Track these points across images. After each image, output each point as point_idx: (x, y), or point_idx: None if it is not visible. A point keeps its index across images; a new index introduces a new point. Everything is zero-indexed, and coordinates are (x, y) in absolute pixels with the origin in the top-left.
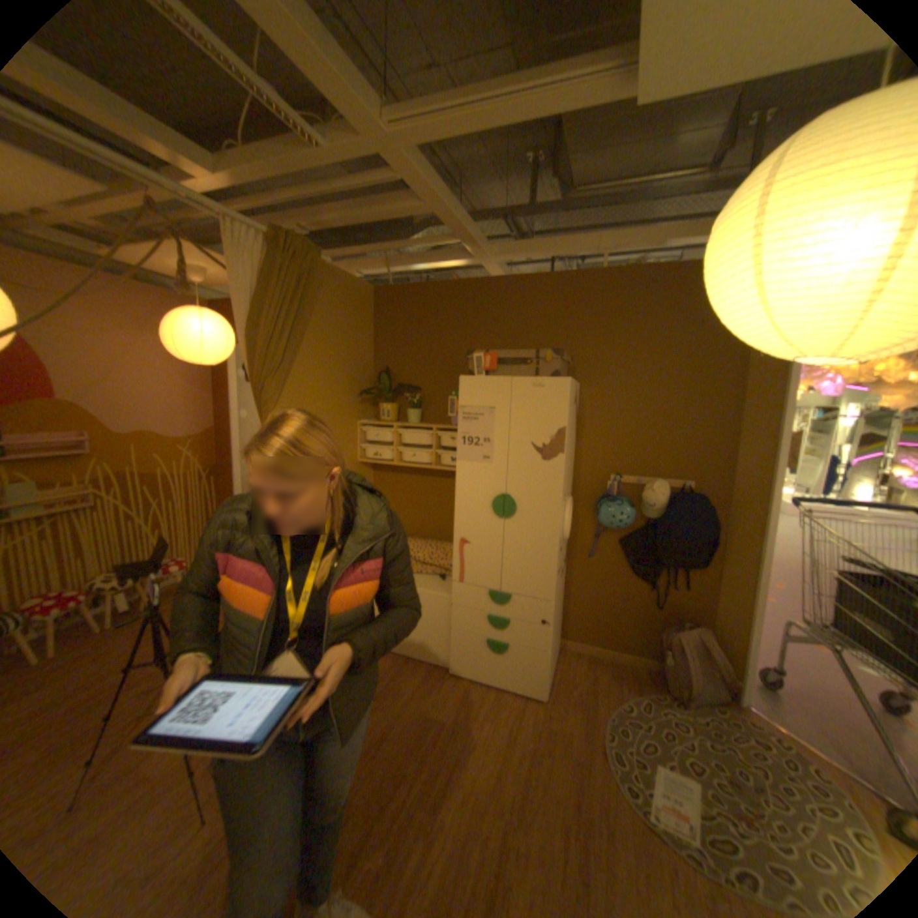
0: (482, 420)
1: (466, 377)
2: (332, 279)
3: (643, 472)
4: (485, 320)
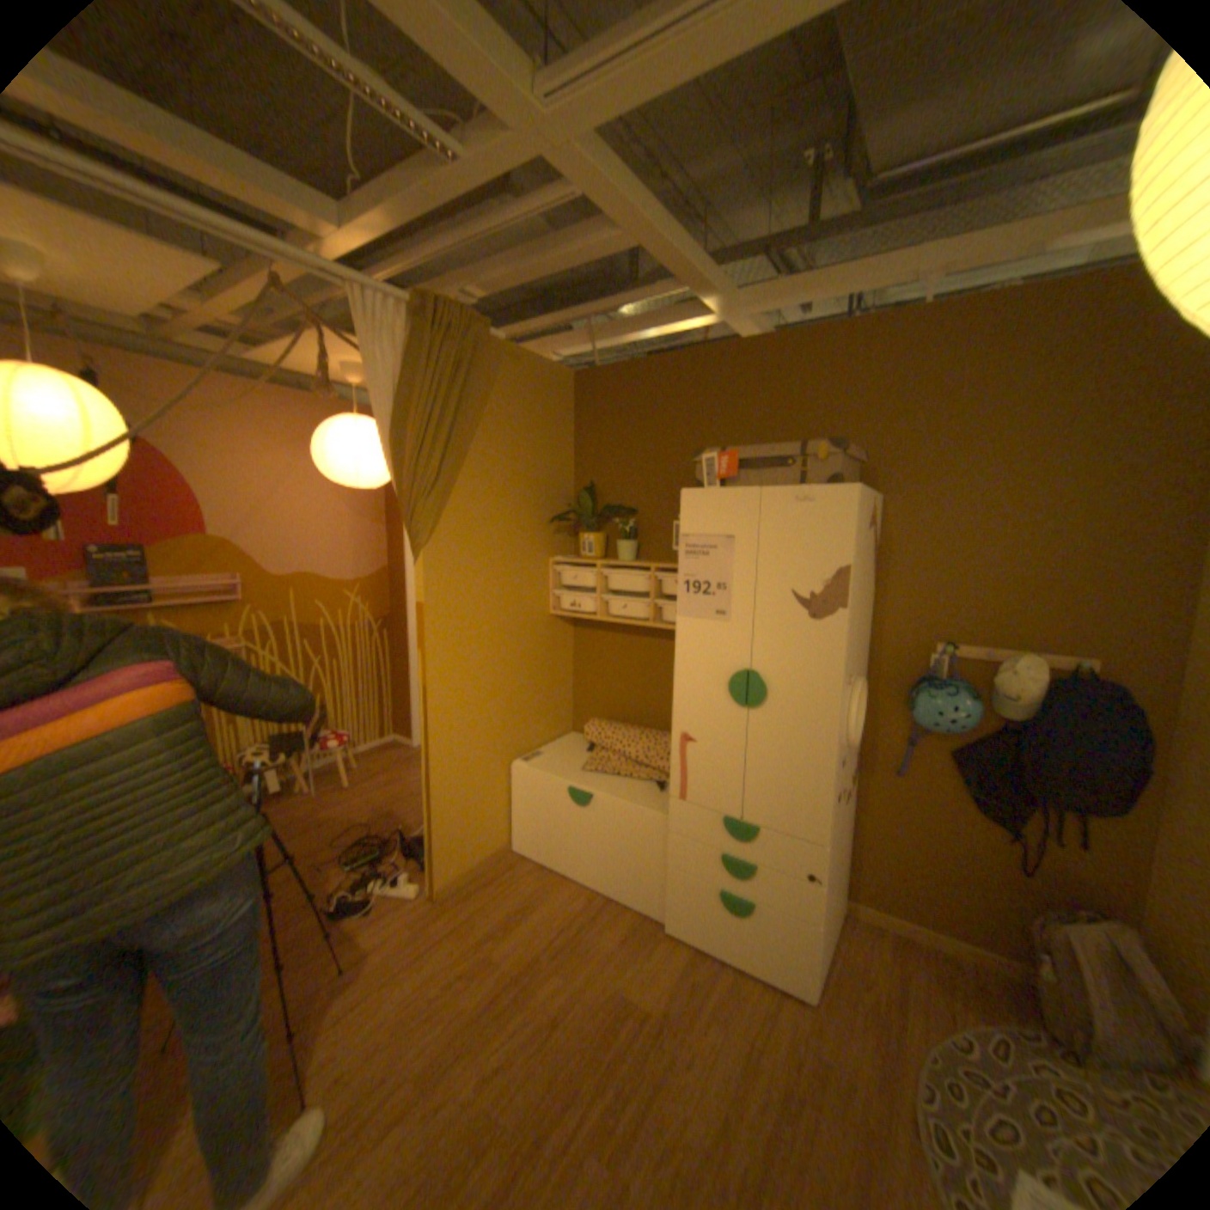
0: (715, 555)
1: (691, 491)
2: (513, 364)
3: (999, 641)
4: (730, 405)
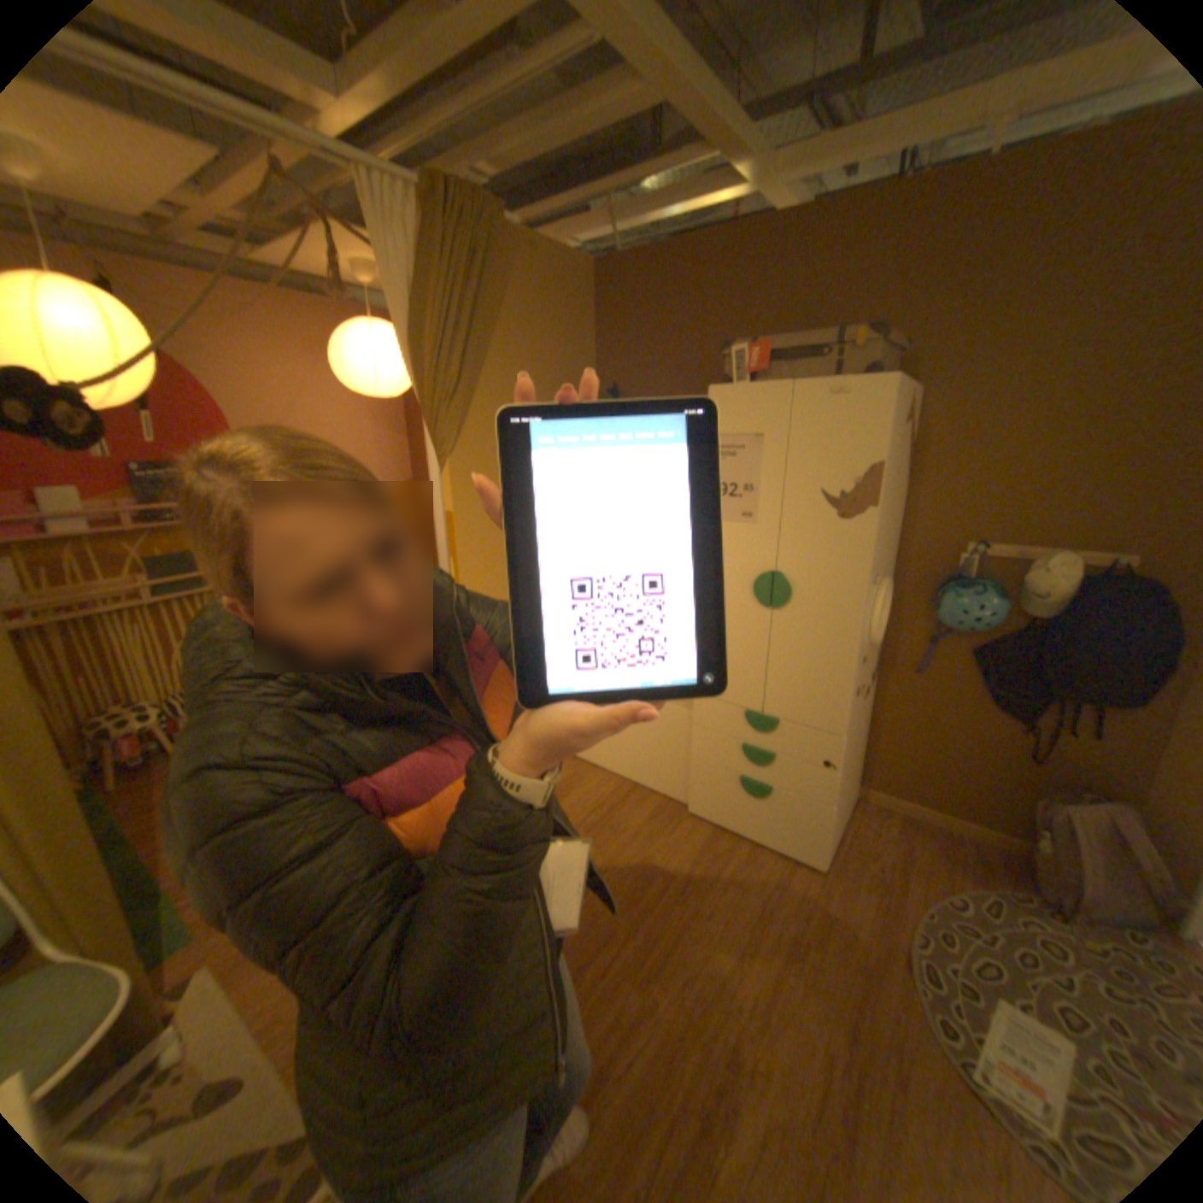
0: (742, 456)
1: (719, 387)
2: (529, 253)
3: (1034, 538)
4: (762, 291)
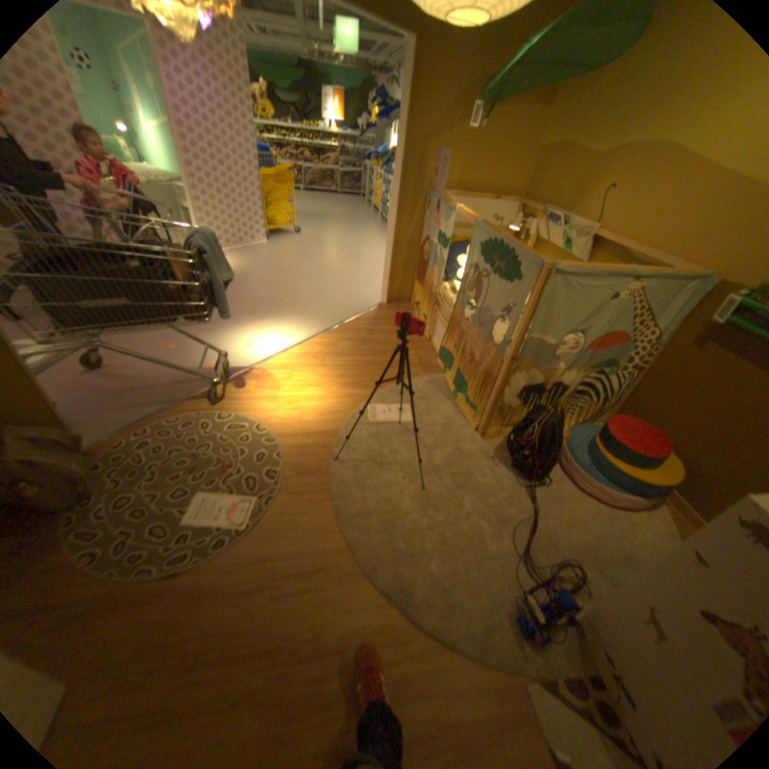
0: None
1: None
2: None
3: None
4: None
